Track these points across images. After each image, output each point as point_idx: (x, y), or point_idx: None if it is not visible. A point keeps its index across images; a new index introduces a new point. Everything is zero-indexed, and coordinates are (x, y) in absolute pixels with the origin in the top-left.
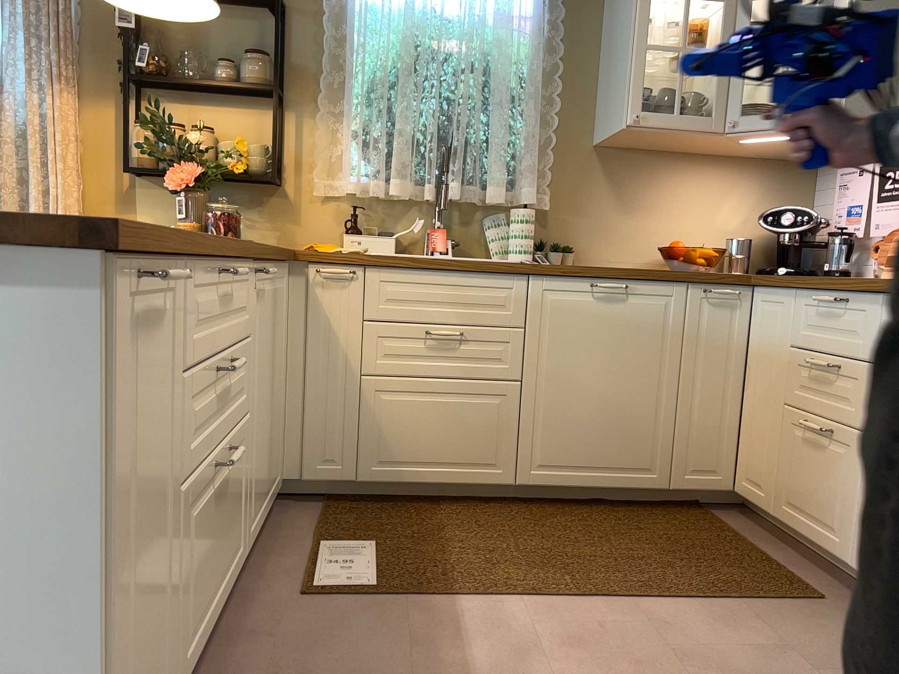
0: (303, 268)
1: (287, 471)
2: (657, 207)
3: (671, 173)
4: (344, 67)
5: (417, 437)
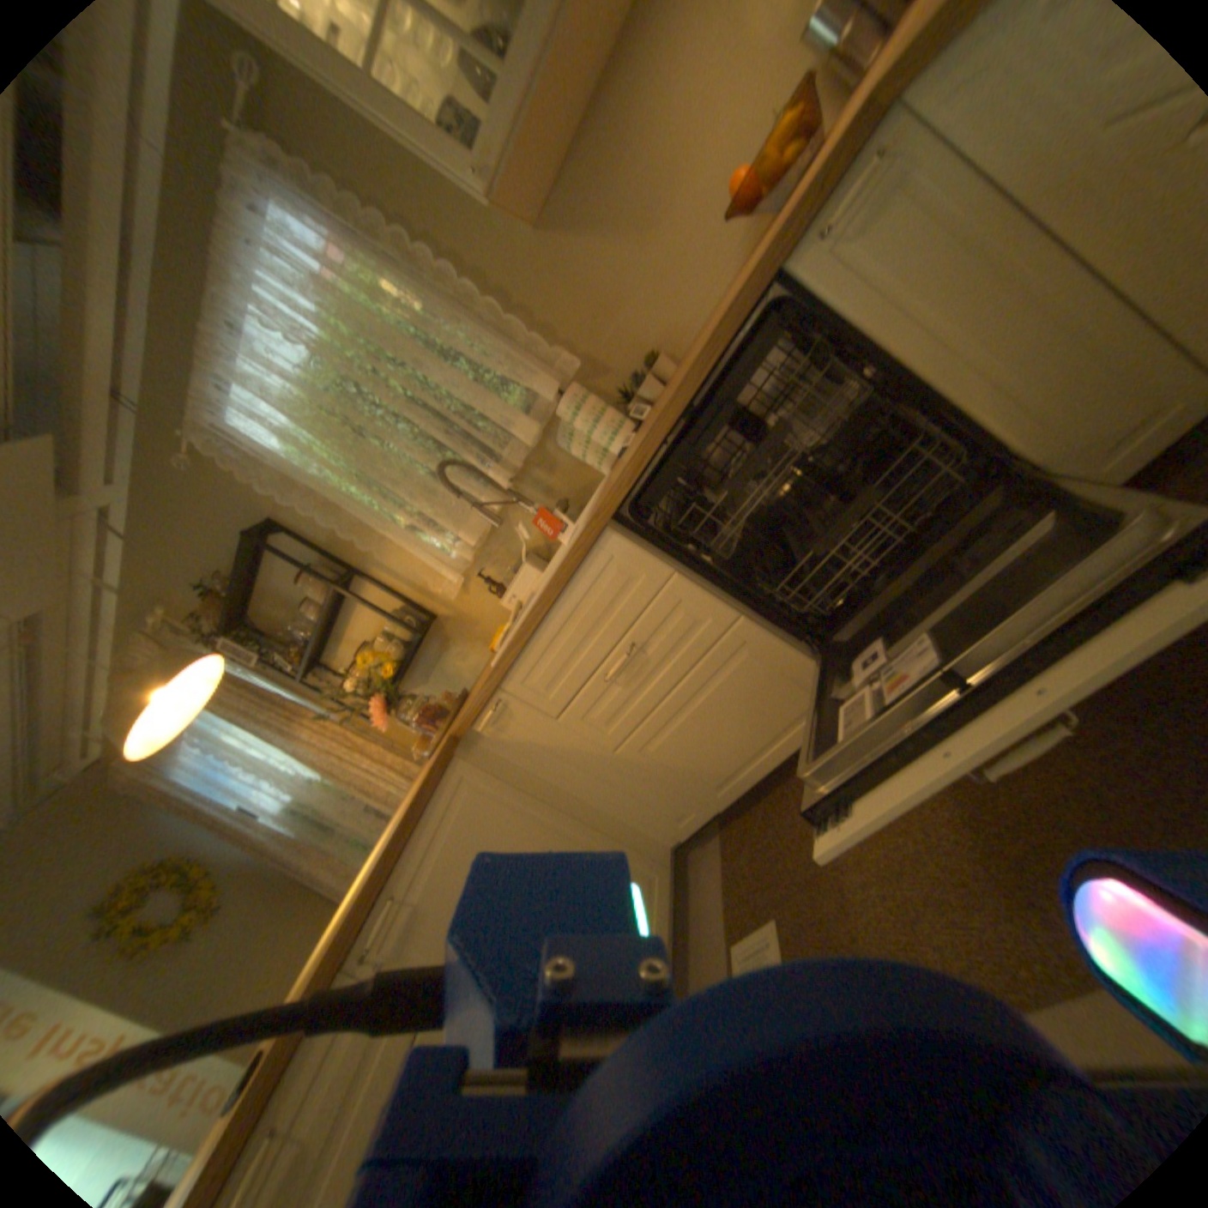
0: (473, 728)
1: (663, 841)
2: (672, 161)
3: (636, 99)
4: (335, 499)
5: (715, 745)
